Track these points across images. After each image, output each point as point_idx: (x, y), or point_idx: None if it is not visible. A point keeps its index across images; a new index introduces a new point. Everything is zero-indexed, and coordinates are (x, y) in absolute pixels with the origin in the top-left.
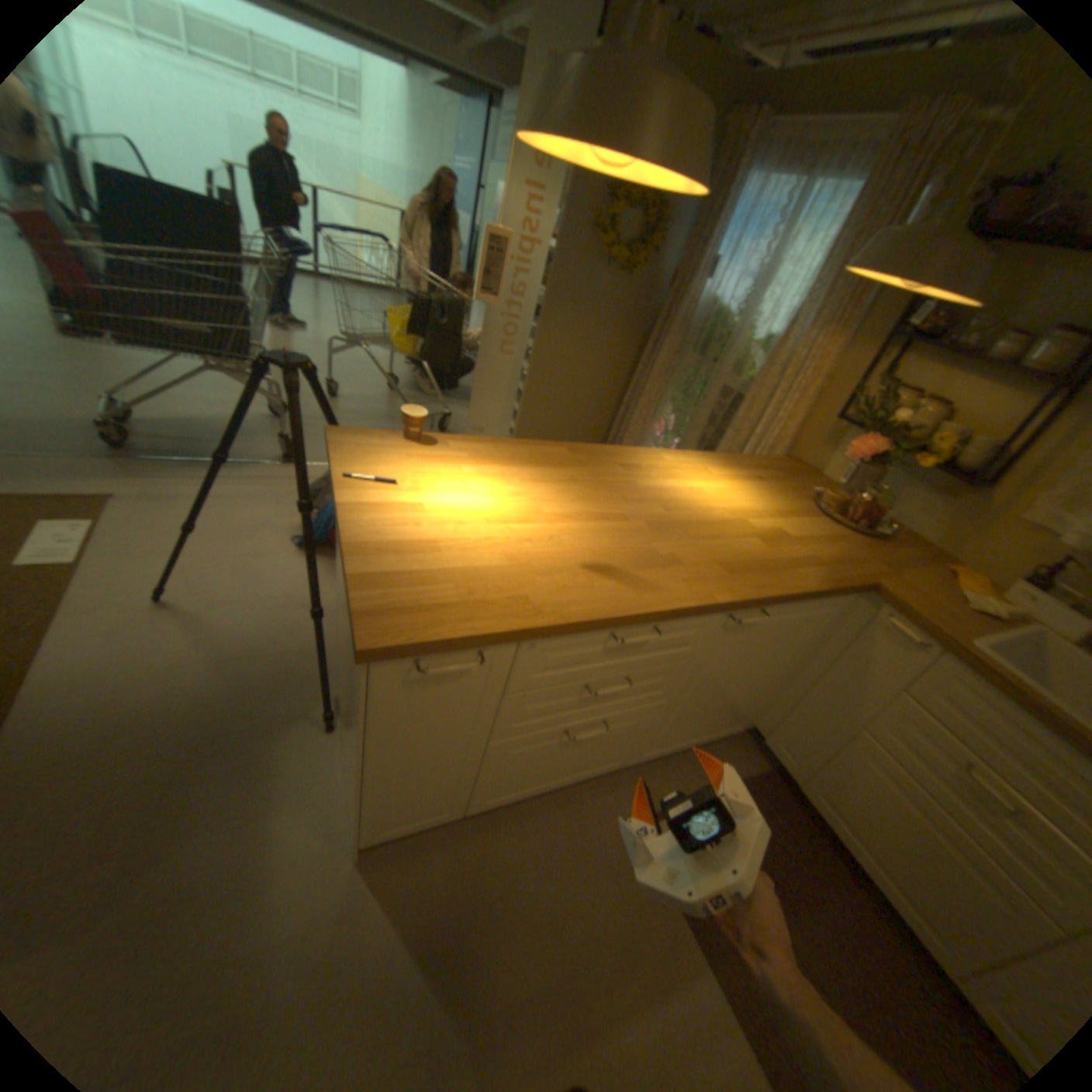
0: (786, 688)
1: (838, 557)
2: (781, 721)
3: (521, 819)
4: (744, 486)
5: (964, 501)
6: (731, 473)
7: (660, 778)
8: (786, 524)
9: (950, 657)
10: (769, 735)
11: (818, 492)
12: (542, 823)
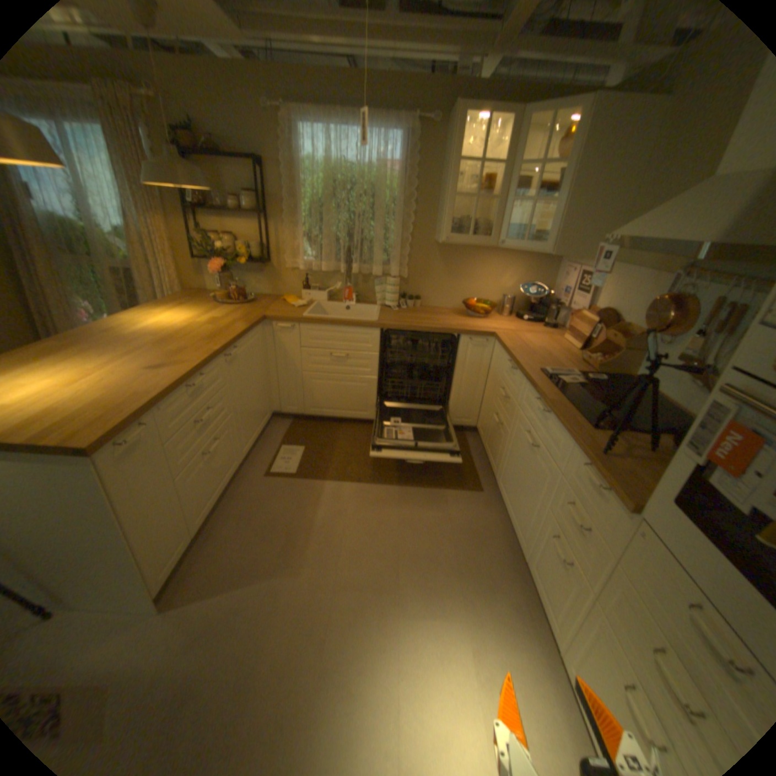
0: (269, 384)
1: (242, 316)
2: (278, 398)
3: (216, 522)
4: (177, 311)
5: (266, 273)
6: (164, 309)
7: (256, 458)
8: (212, 315)
9: (300, 326)
10: (279, 409)
11: (212, 297)
12: (227, 514)
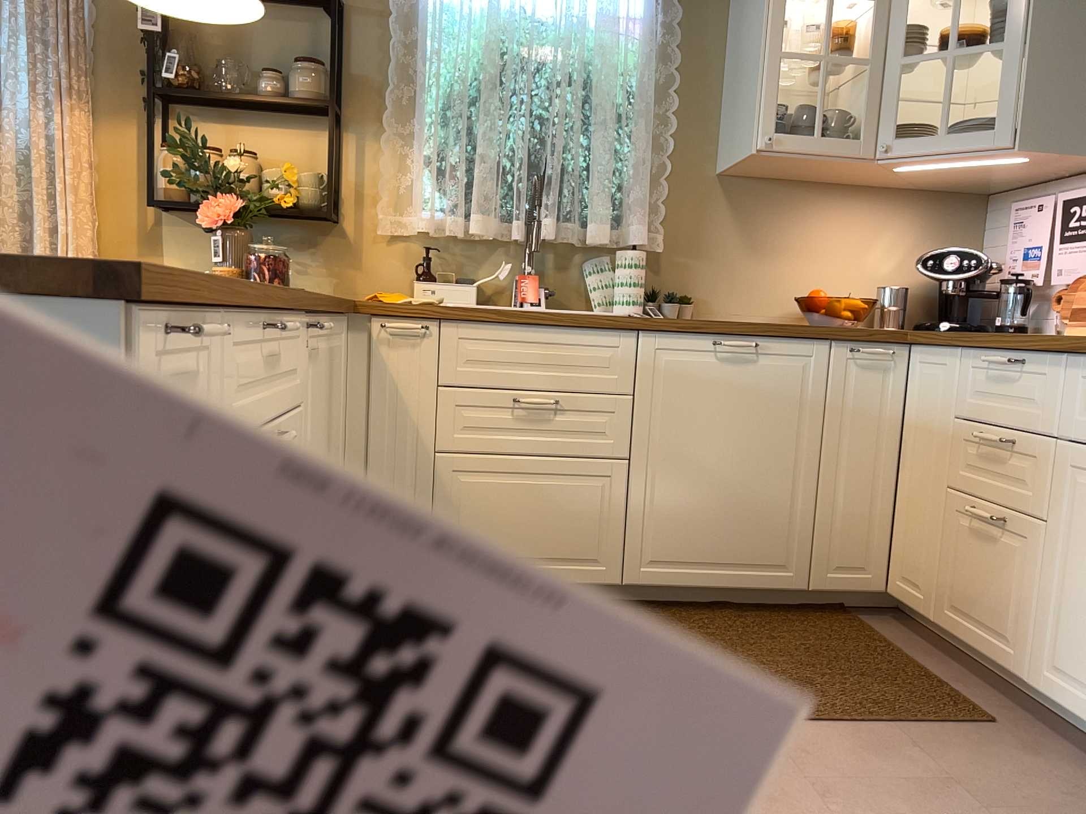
0: None
1: None
2: None
3: None
4: None
5: (326, 246)
6: None
7: None
8: None
9: (442, 325)
10: None
11: None
12: None
